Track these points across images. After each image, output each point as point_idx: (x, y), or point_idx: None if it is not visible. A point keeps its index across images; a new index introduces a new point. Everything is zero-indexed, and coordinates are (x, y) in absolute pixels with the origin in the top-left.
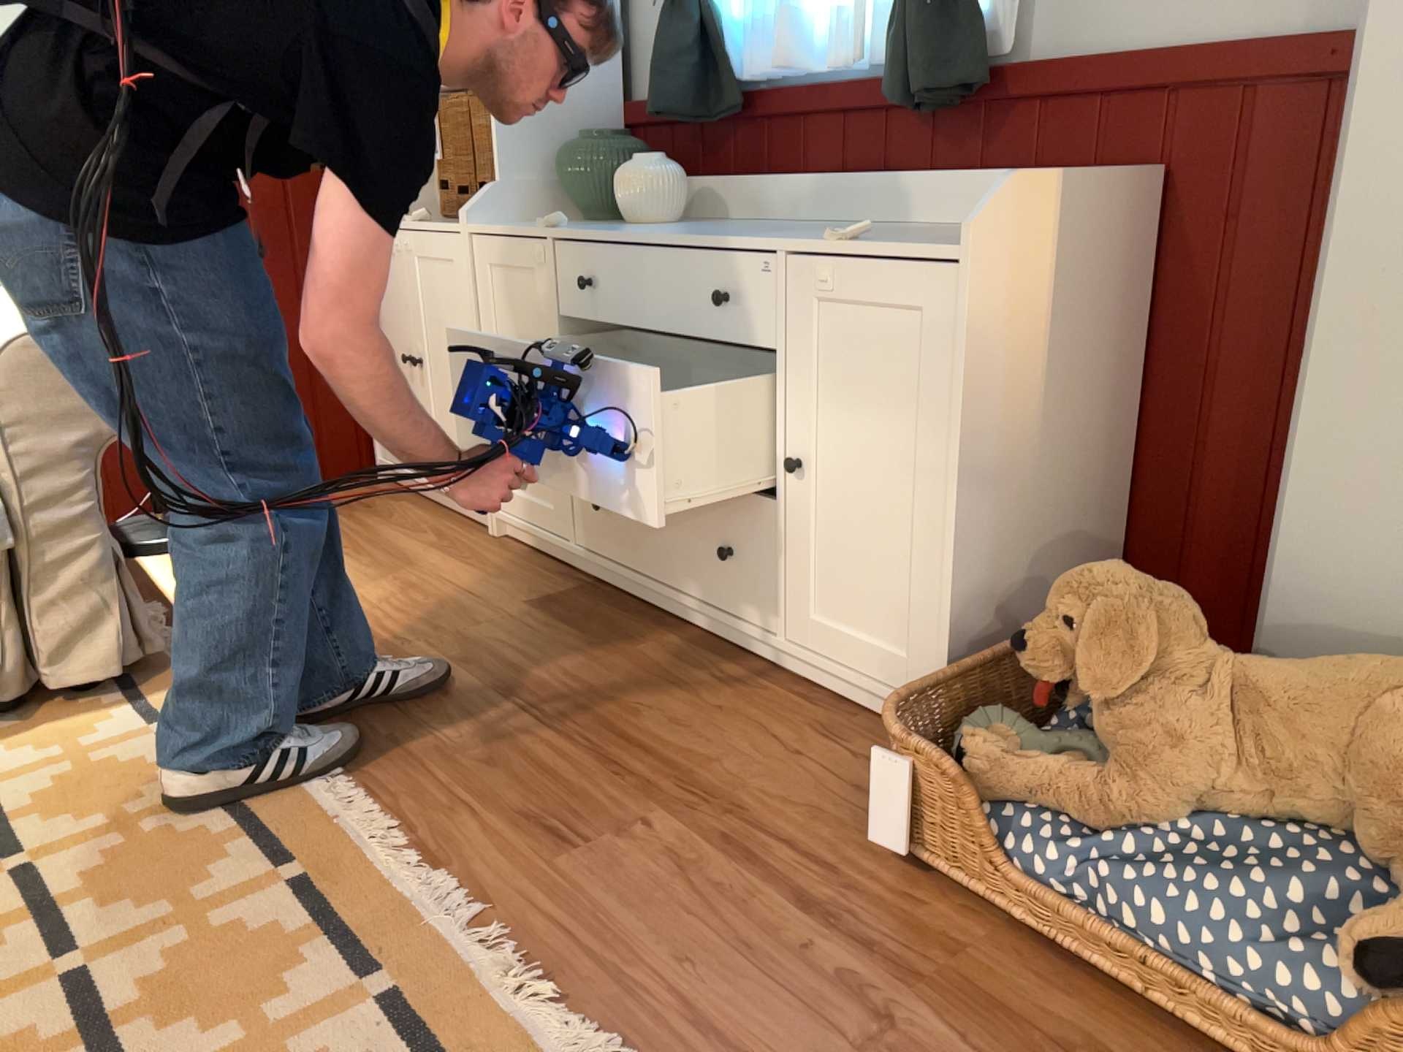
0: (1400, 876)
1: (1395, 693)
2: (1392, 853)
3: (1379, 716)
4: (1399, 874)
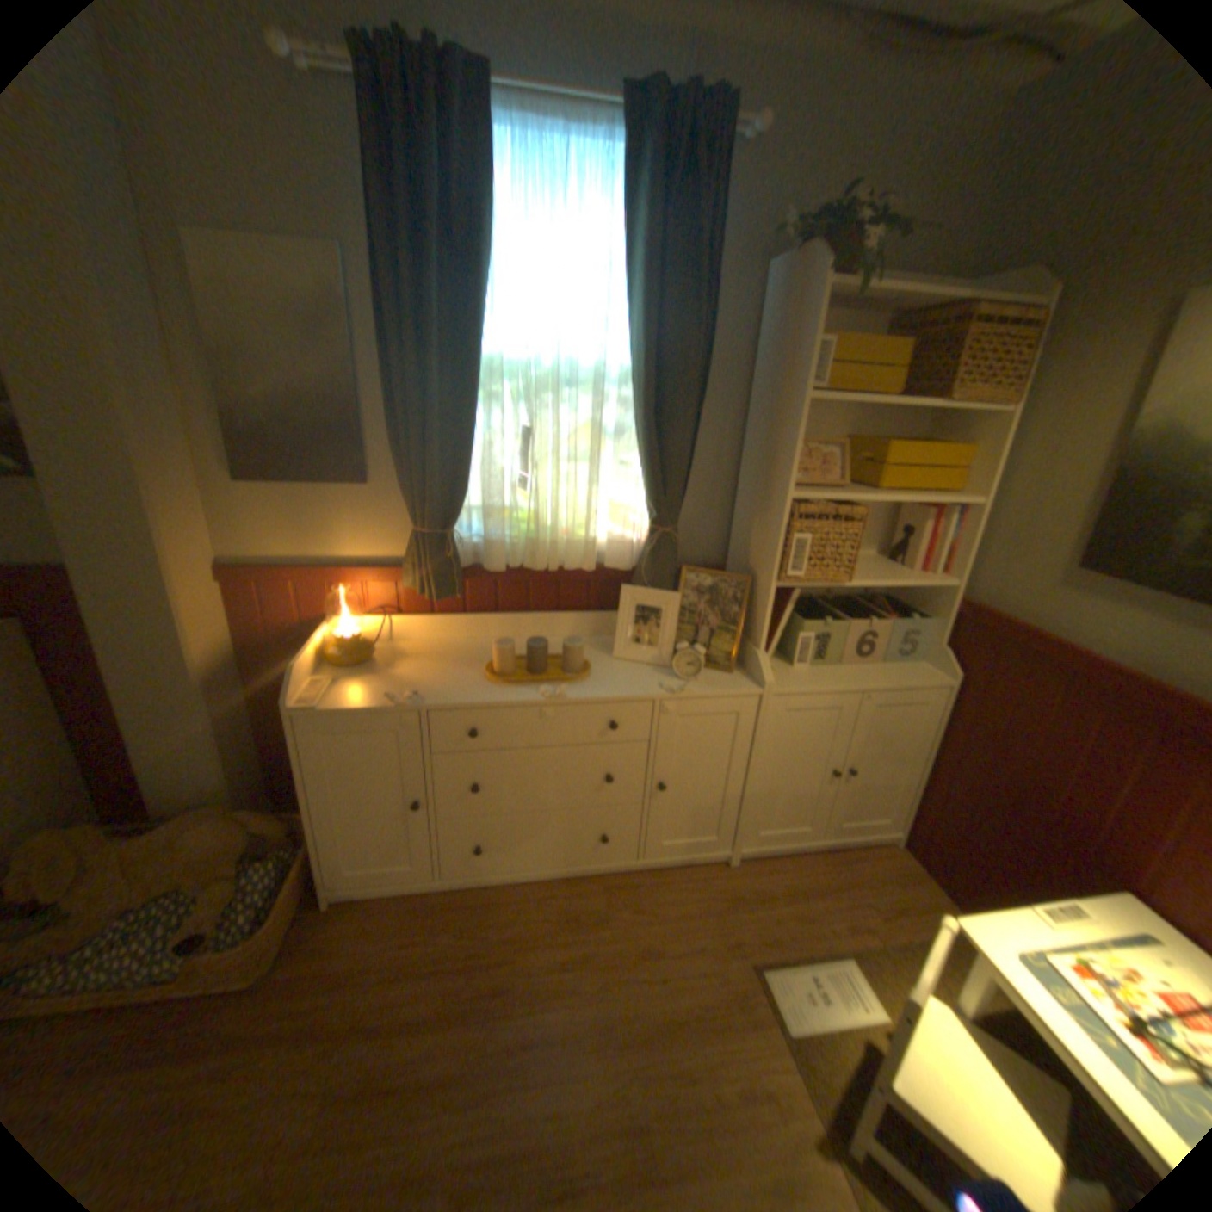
0: (205, 895)
1: (183, 837)
2: (198, 891)
3: (179, 849)
4: (199, 899)
